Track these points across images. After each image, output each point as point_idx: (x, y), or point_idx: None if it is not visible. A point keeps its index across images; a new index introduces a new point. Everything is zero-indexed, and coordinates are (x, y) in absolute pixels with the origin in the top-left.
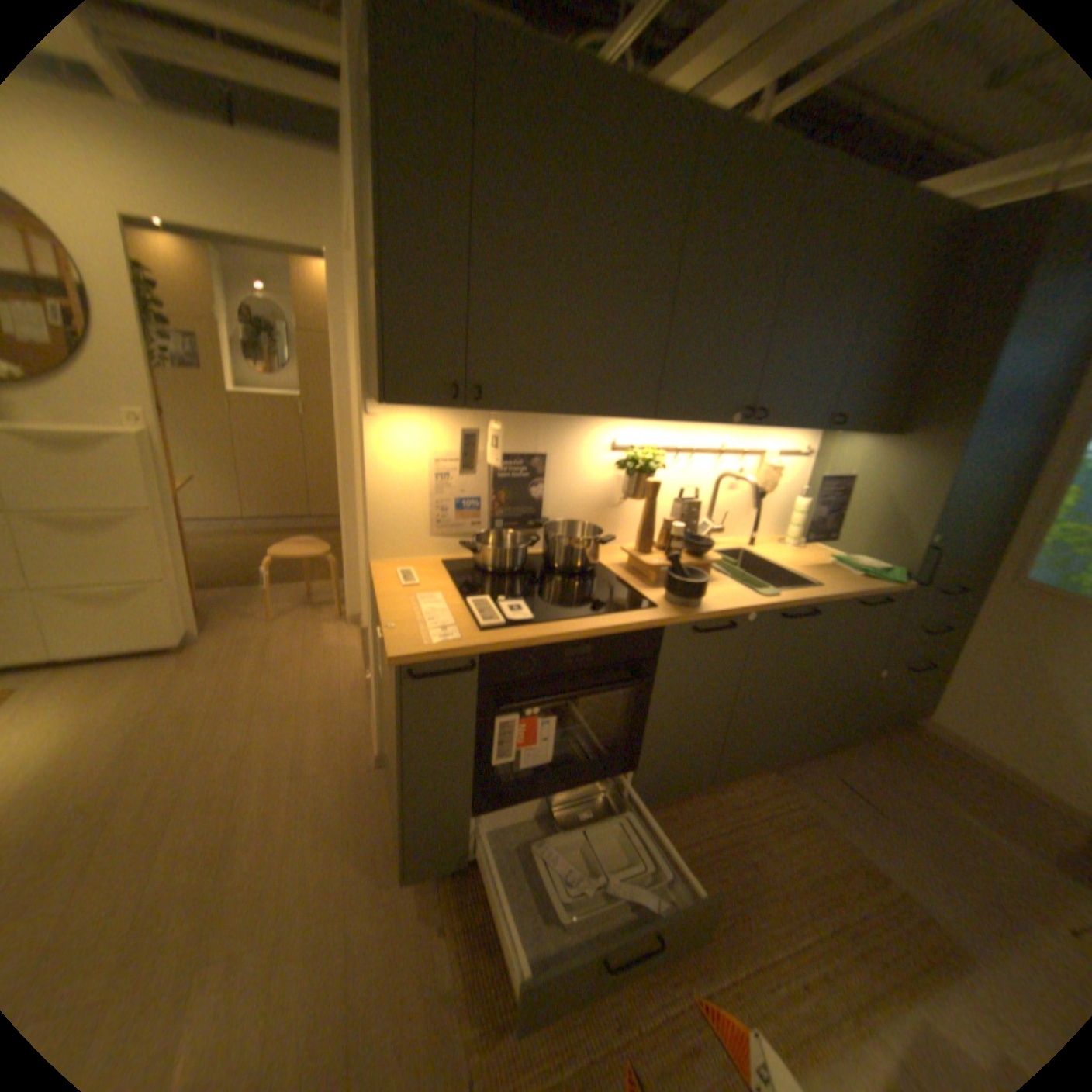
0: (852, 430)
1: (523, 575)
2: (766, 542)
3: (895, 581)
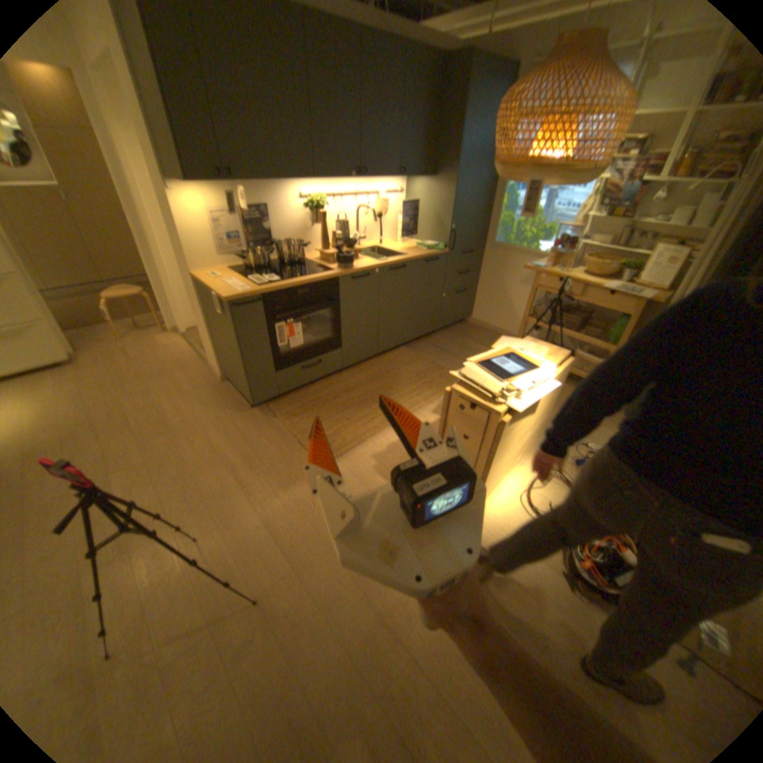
0: (416, 176)
1: (269, 269)
2: (387, 242)
3: (438, 249)
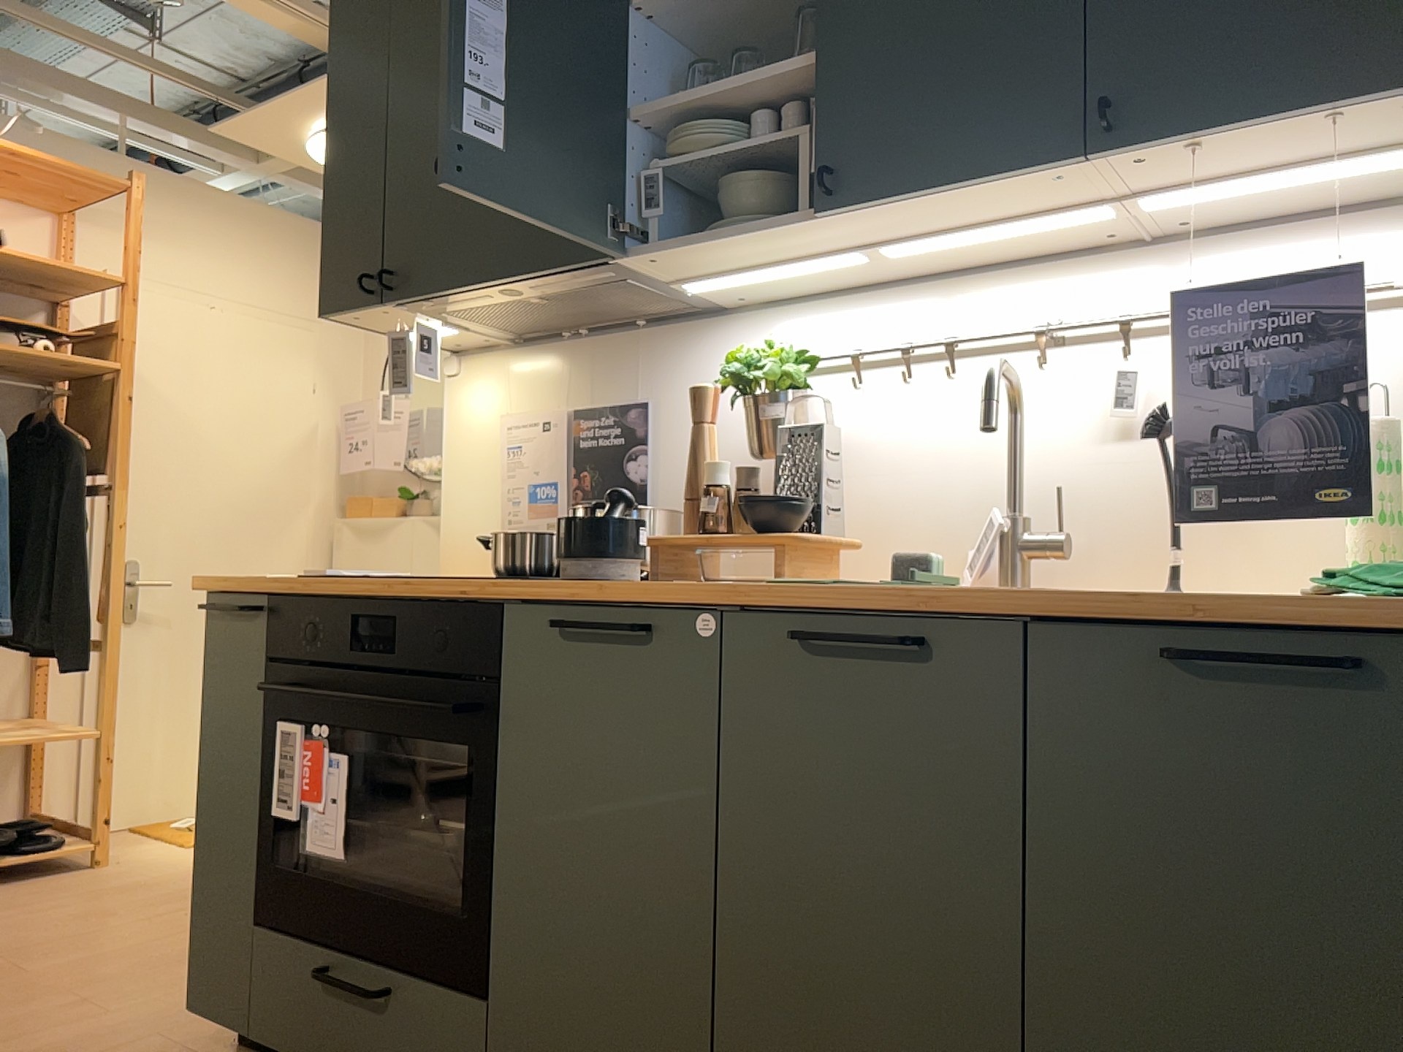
0: None
1: None
2: None
3: None
